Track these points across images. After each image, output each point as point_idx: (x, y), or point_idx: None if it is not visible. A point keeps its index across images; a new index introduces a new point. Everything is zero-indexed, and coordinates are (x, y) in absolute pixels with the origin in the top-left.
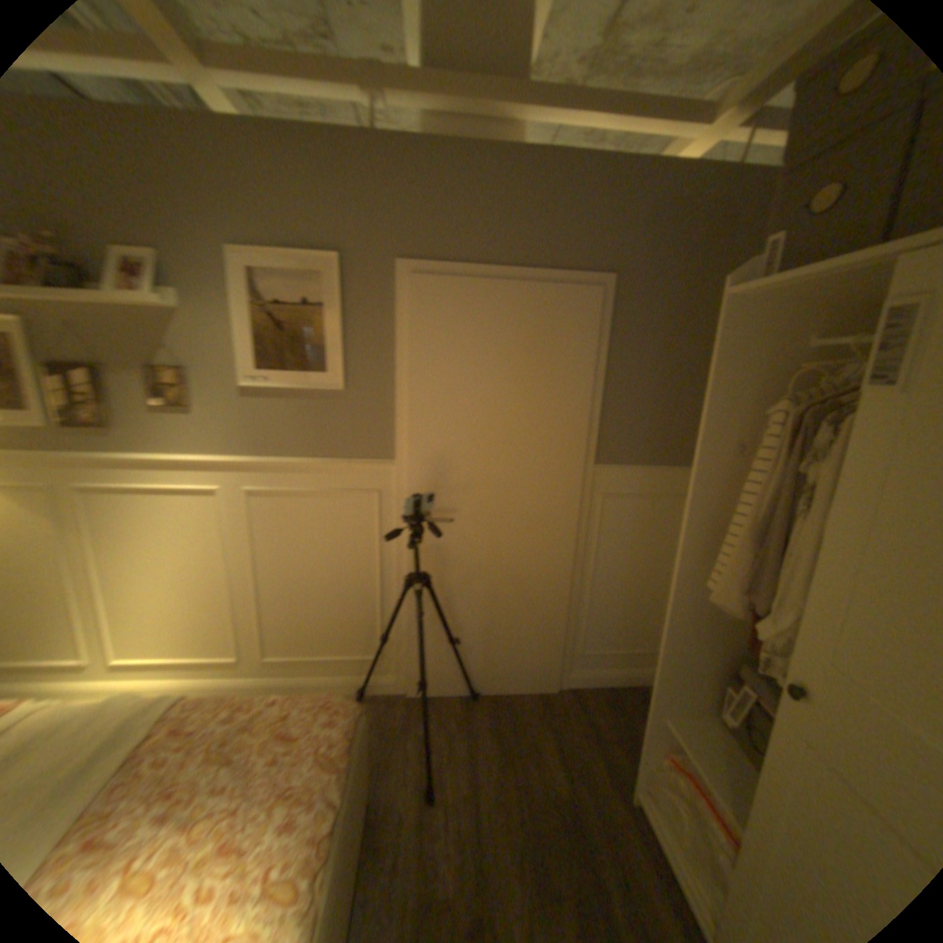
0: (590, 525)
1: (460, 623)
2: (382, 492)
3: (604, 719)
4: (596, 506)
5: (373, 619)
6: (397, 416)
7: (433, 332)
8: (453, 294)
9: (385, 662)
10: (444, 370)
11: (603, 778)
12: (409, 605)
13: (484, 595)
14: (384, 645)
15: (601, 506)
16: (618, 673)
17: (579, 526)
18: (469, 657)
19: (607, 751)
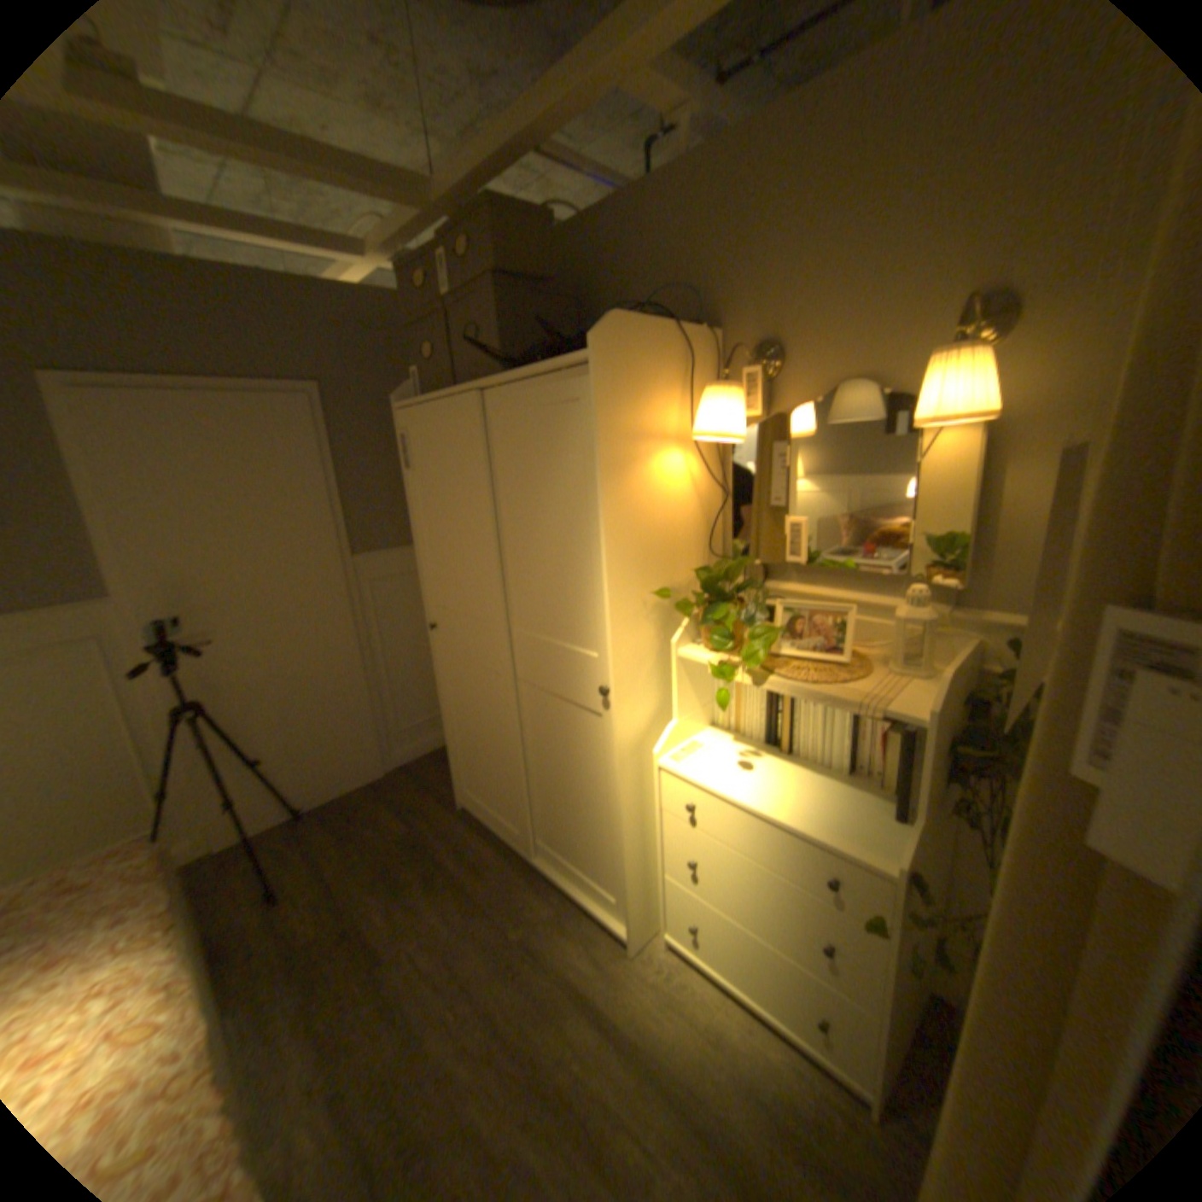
0: (364, 613)
1: (252, 749)
2: (100, 638)
3: (427, 774)
4: (364, 594)
5: (133, 787)
6: (94, 548)
7: (118, 450)
8: (133, 409)
9: (166, 830)
10: (147, 489)
11: (430, 809)
12: (180, 752)
13: (273, 711)
14: (159, 812)
15: (369, 593)
16: (433, 737)
17: (353, 616)
18: (275, 780)
19: (431, 792)
